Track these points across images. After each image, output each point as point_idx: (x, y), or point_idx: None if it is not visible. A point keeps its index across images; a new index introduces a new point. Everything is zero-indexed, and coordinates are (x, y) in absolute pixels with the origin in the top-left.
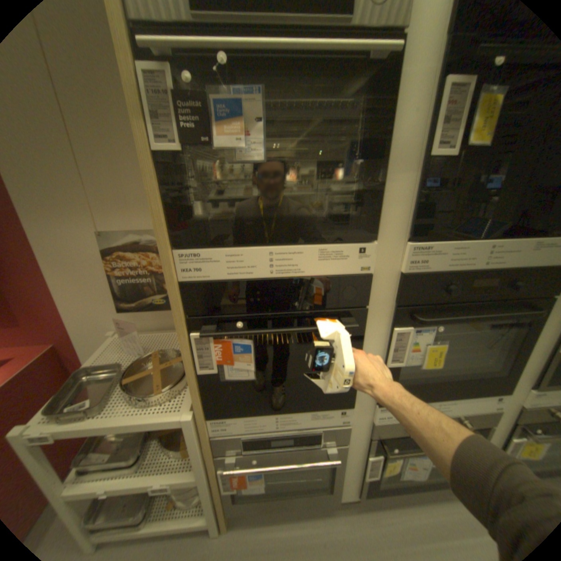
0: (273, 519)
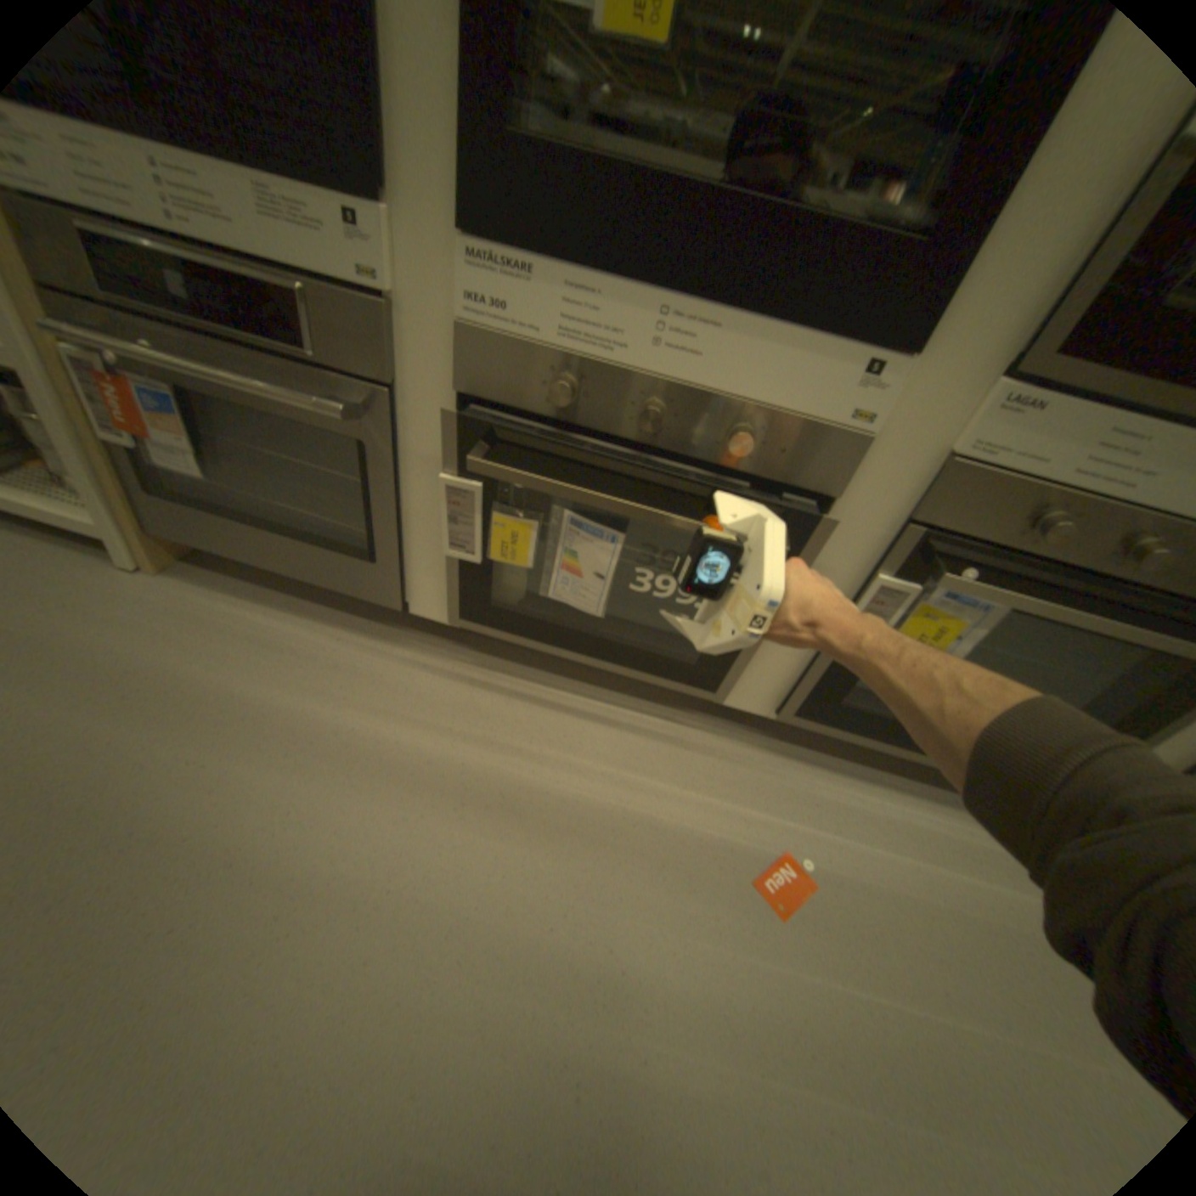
0: (269, 596)
